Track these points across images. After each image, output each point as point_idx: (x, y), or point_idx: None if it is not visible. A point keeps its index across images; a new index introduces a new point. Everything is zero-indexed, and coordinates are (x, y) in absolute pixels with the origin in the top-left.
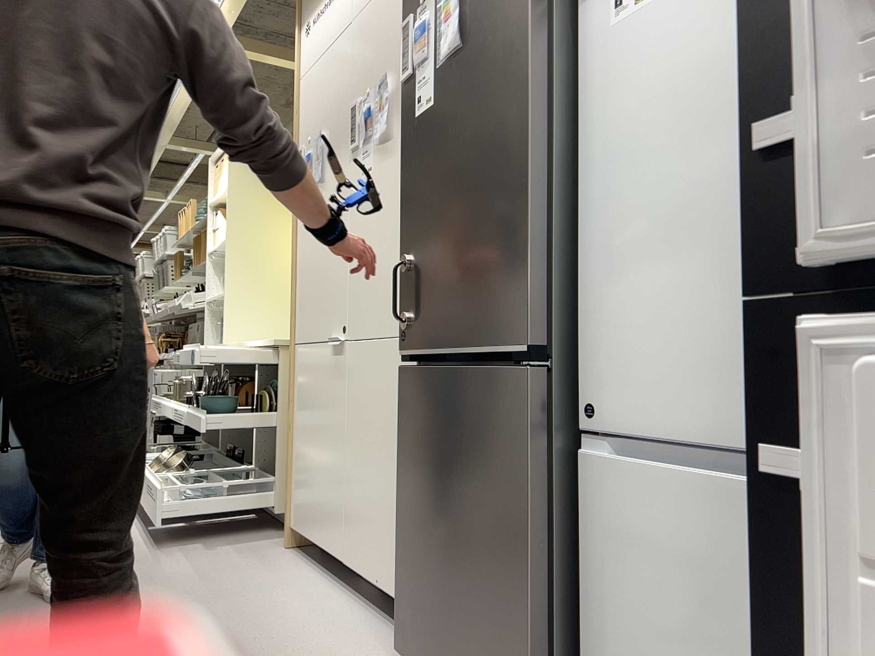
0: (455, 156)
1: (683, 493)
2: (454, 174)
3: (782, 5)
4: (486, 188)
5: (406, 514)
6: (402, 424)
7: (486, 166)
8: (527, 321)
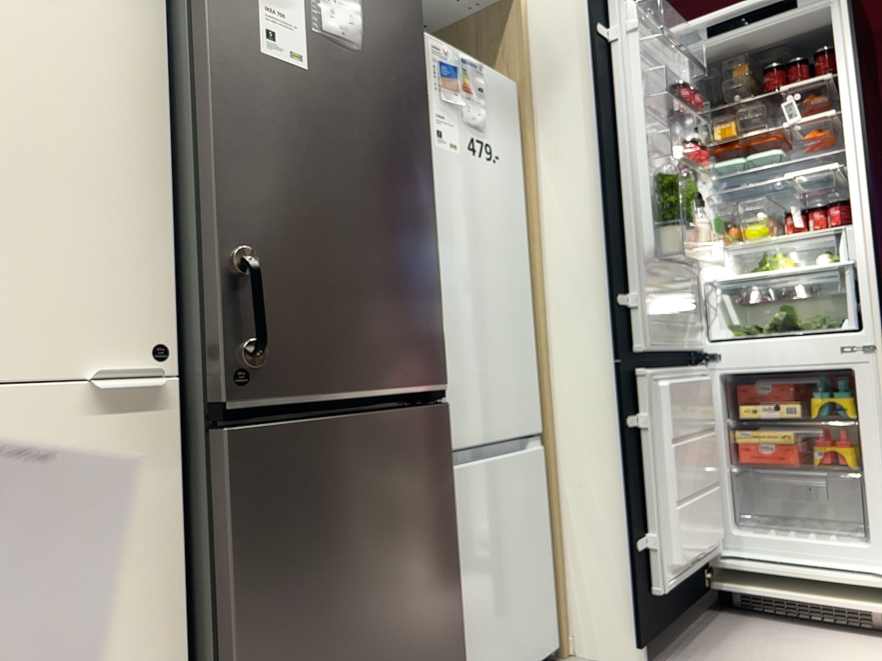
0: (352, 164)
1: (490, 471)
2: (350, 184)
3: (617, 251)
4: (396, 224)
5: (263, 660)
6: (242, 520)
7: (395, 201)
8: (442, 361)
